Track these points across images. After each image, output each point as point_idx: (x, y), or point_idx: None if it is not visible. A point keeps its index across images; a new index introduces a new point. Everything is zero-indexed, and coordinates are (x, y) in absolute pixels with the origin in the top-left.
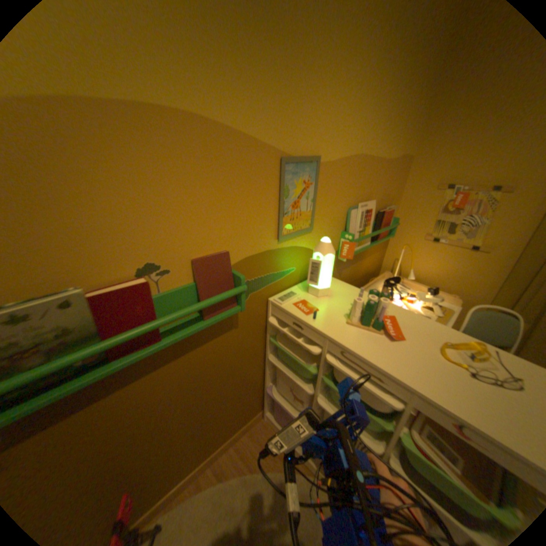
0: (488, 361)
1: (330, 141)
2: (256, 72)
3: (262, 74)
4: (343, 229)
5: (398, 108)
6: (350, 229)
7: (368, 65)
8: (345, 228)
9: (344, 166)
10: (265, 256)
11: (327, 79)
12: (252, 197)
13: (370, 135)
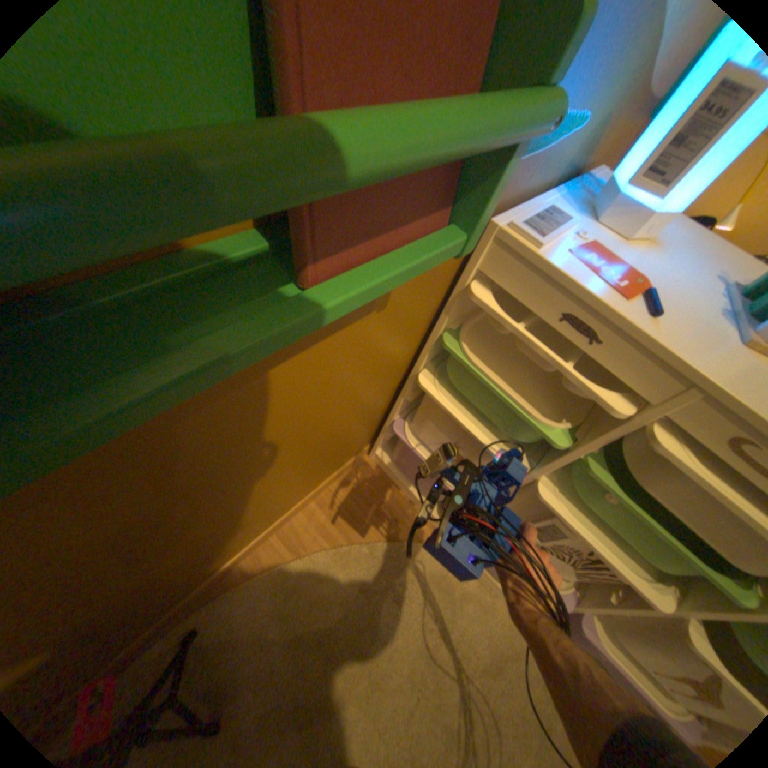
0: None
1: None
2: None
3: None
4: None
5: None
6: None
7: None
8: None
9: None
10: None
11: None
12: None
13: None
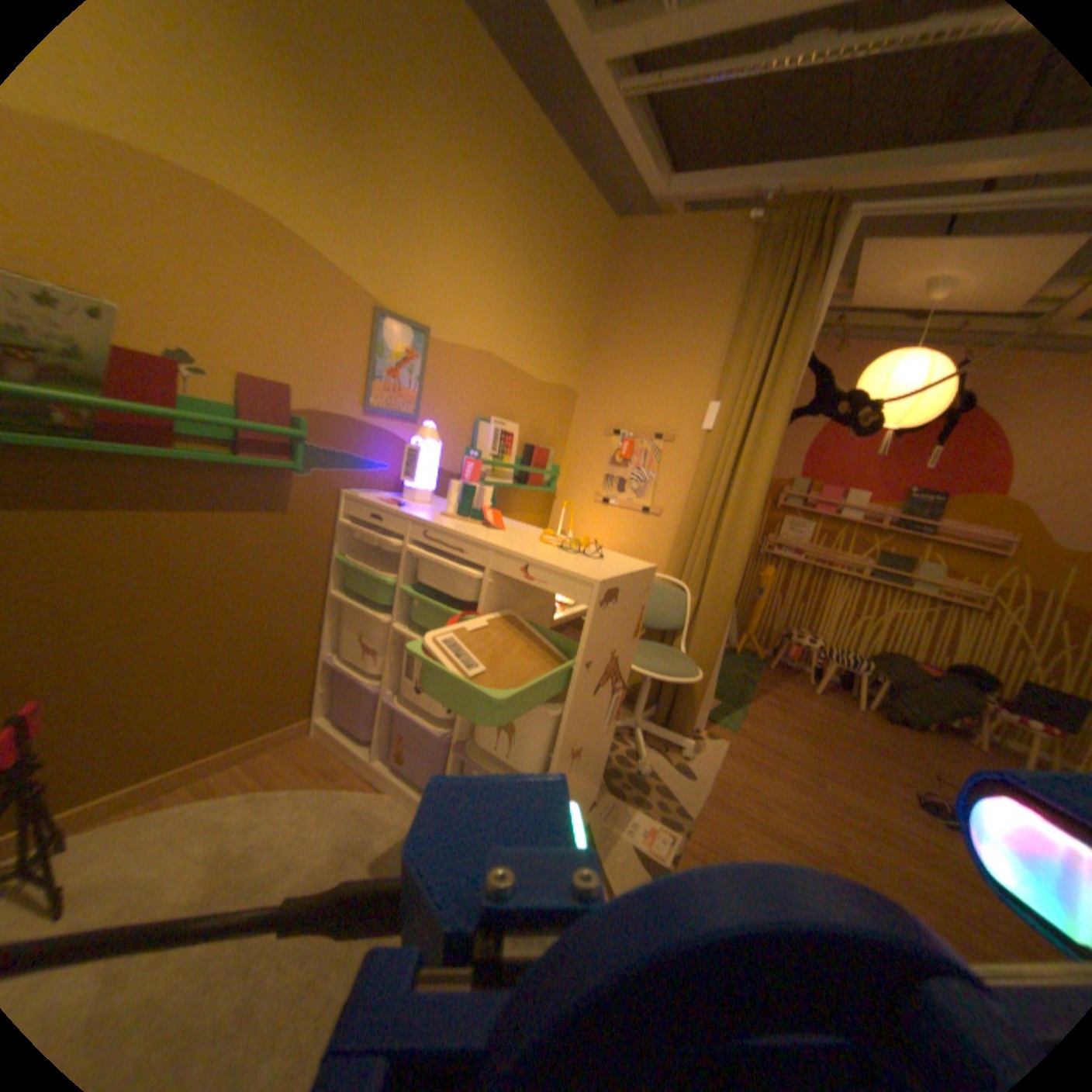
0: (585, 551)
1: (444, 320)
2: (351, 213)
3: (359, 218)
4: (469, 446)
5: (543, 323)
6: (478, 448)
7: (493, 259)
8: (472, 446)
9: (466, 359)
10: (343, 425)
11: (440, 252)
12: (332, 338)
13: (503, 337)
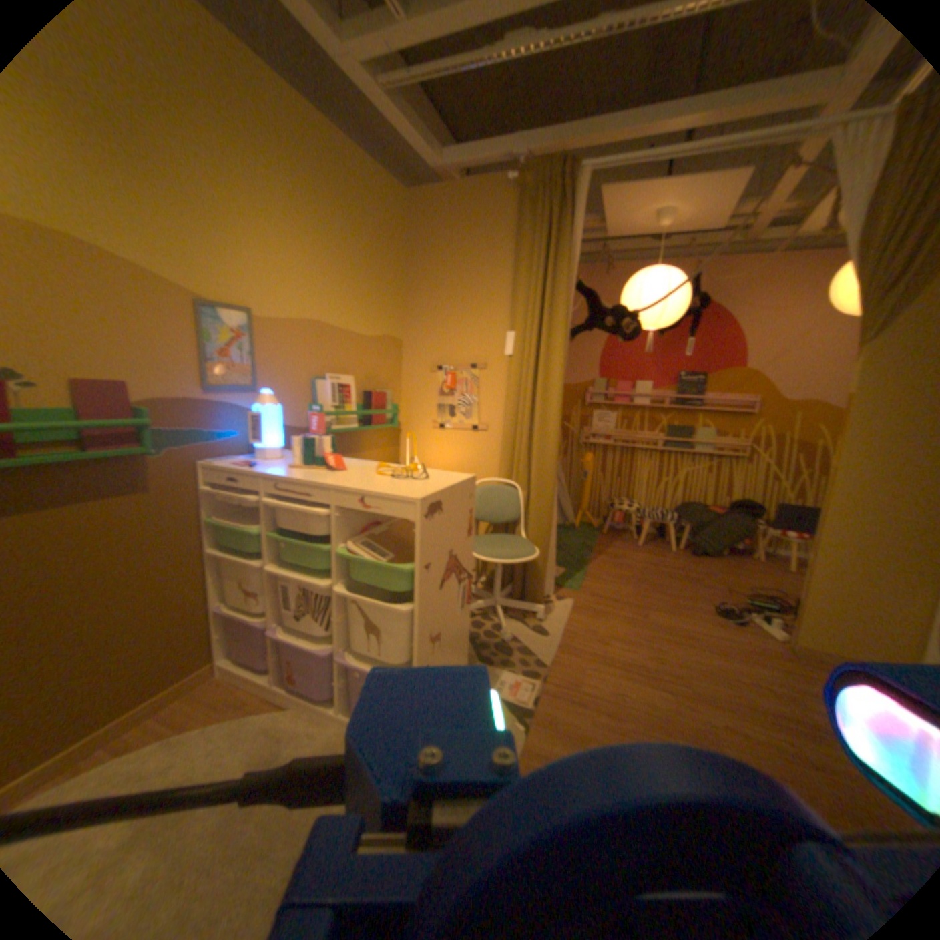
0: (415, 474)
1: (261, 298)
2: (149, 220)
3: (157, 223)
4: (310, 401)
5: (356, 286)
6: (318, 402)
7: (297, 239)
8: (313, 401)
9: (290, 328)
10: (184, 405)
11: (244, 241)
12: (156, 332)
13: (321, 304)
